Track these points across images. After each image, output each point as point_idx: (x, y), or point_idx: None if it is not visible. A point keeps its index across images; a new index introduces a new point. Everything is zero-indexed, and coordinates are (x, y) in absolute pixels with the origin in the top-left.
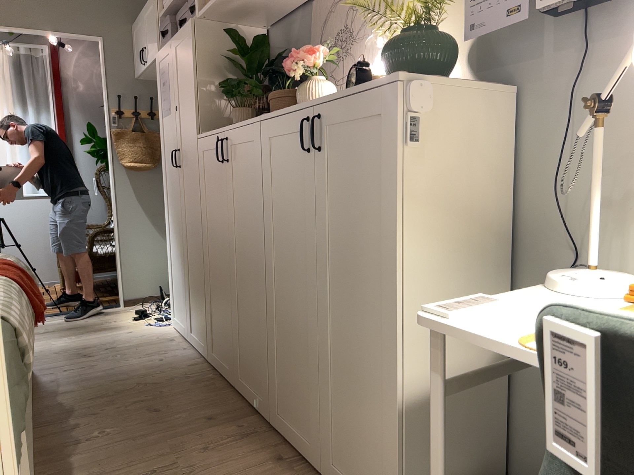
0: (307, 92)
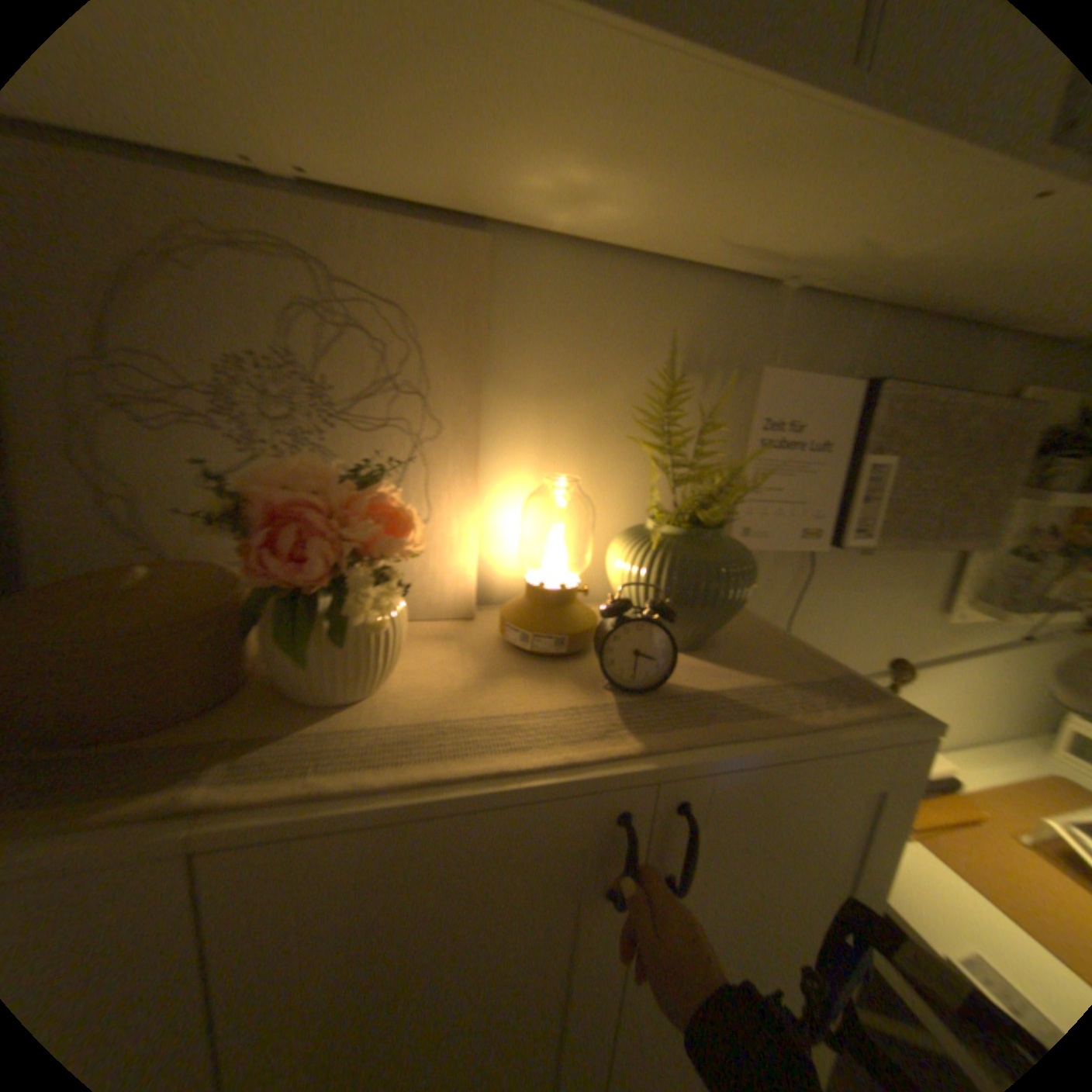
0: (366, 644)
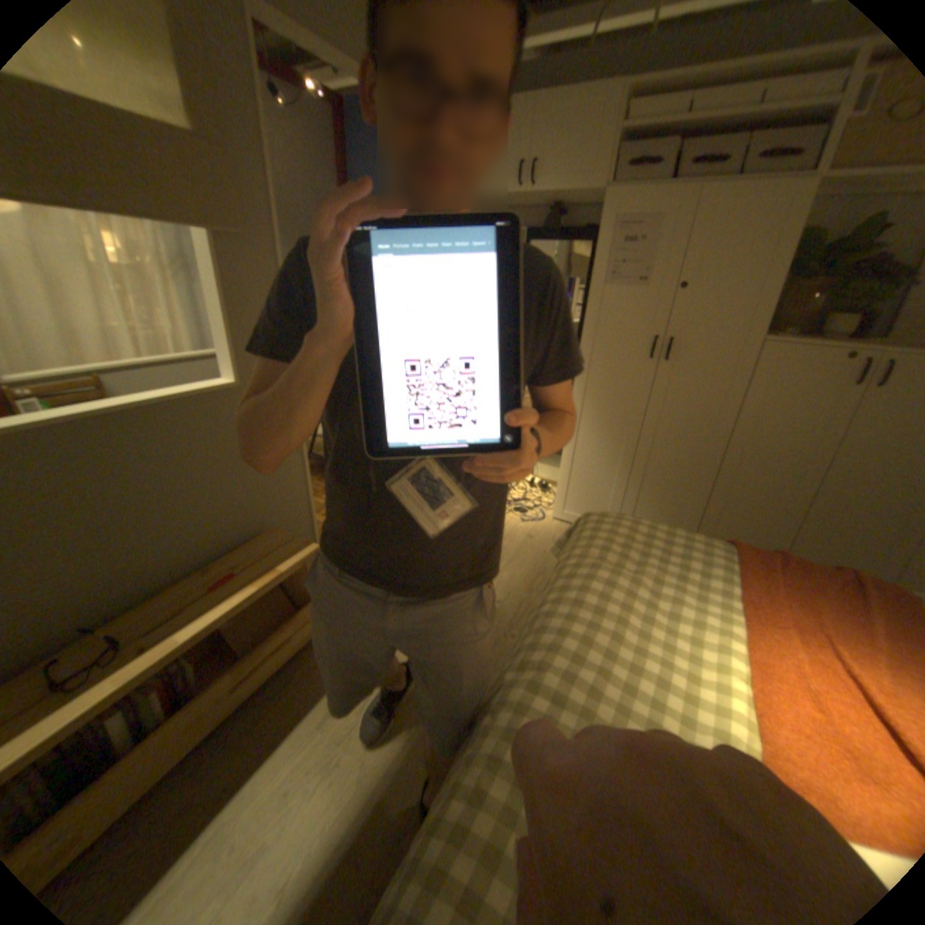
0: None
